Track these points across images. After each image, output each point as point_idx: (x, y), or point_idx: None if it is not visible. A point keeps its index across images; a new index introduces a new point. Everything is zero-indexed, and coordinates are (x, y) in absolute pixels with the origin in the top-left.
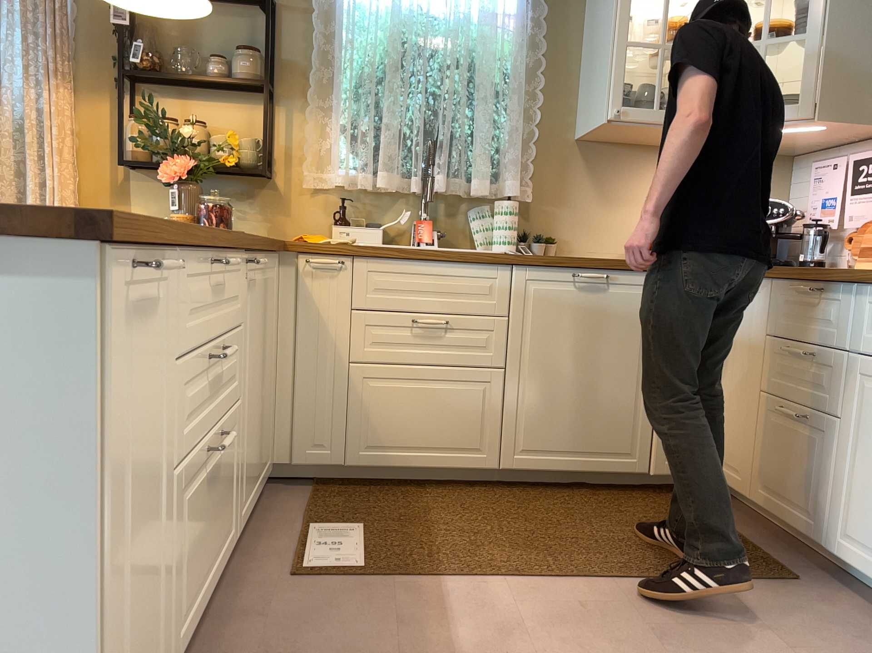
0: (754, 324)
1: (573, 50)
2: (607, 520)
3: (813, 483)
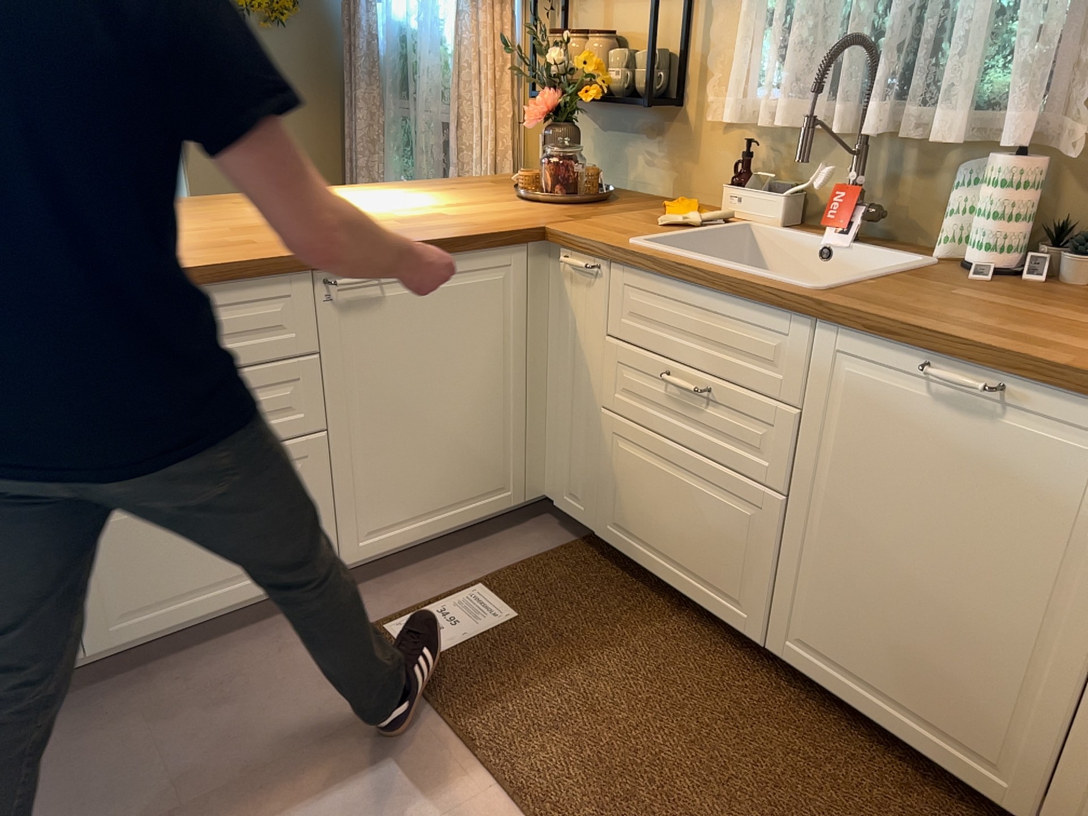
0: None
1: None
2: None
3: None
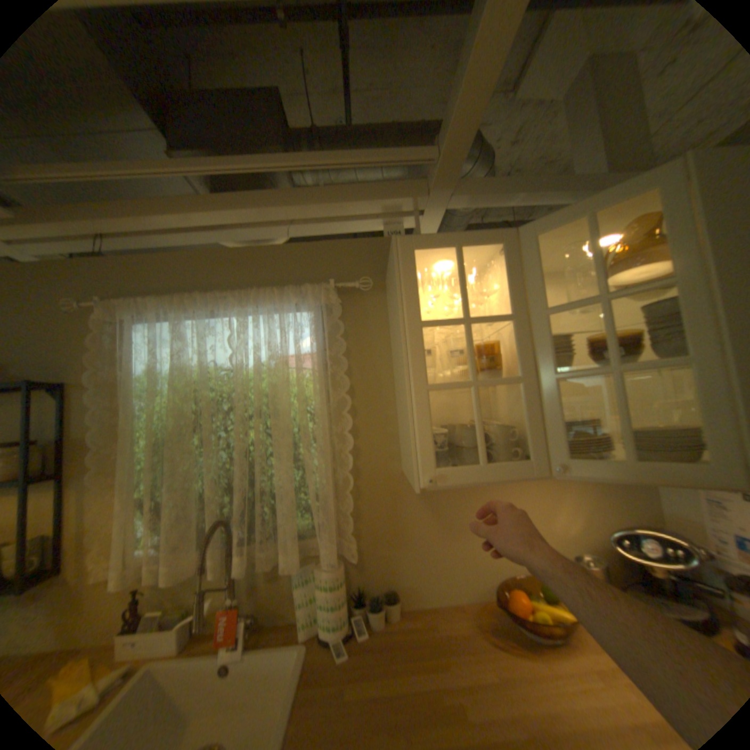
0: None
1: (384, 376)
2: None
3: None
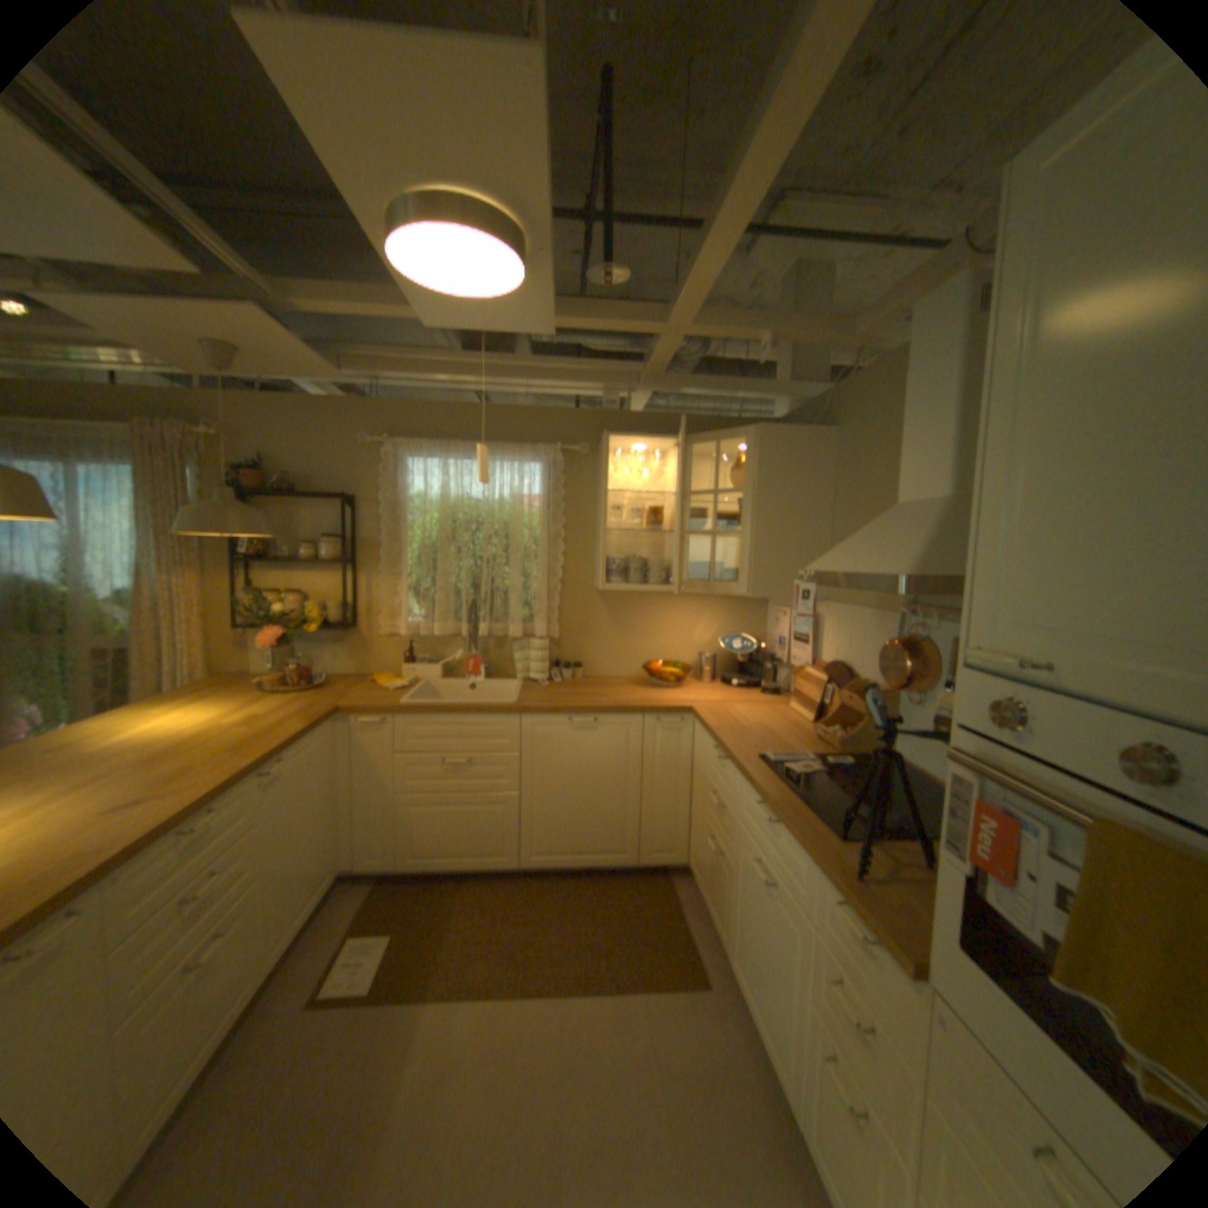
0: (703, 760)
1: (589, 519)
2: (591, 919)
3: (726, 908)
